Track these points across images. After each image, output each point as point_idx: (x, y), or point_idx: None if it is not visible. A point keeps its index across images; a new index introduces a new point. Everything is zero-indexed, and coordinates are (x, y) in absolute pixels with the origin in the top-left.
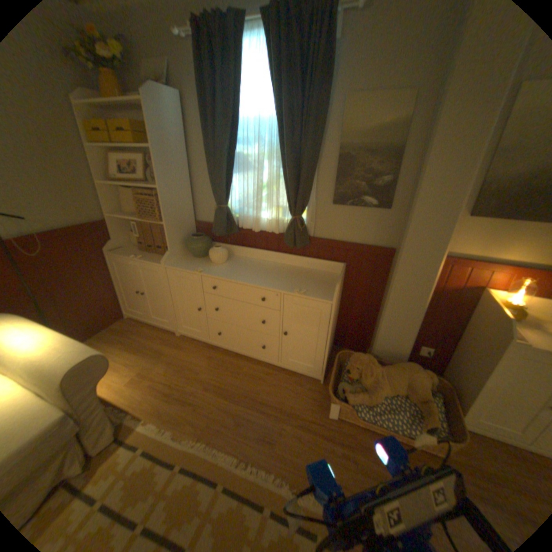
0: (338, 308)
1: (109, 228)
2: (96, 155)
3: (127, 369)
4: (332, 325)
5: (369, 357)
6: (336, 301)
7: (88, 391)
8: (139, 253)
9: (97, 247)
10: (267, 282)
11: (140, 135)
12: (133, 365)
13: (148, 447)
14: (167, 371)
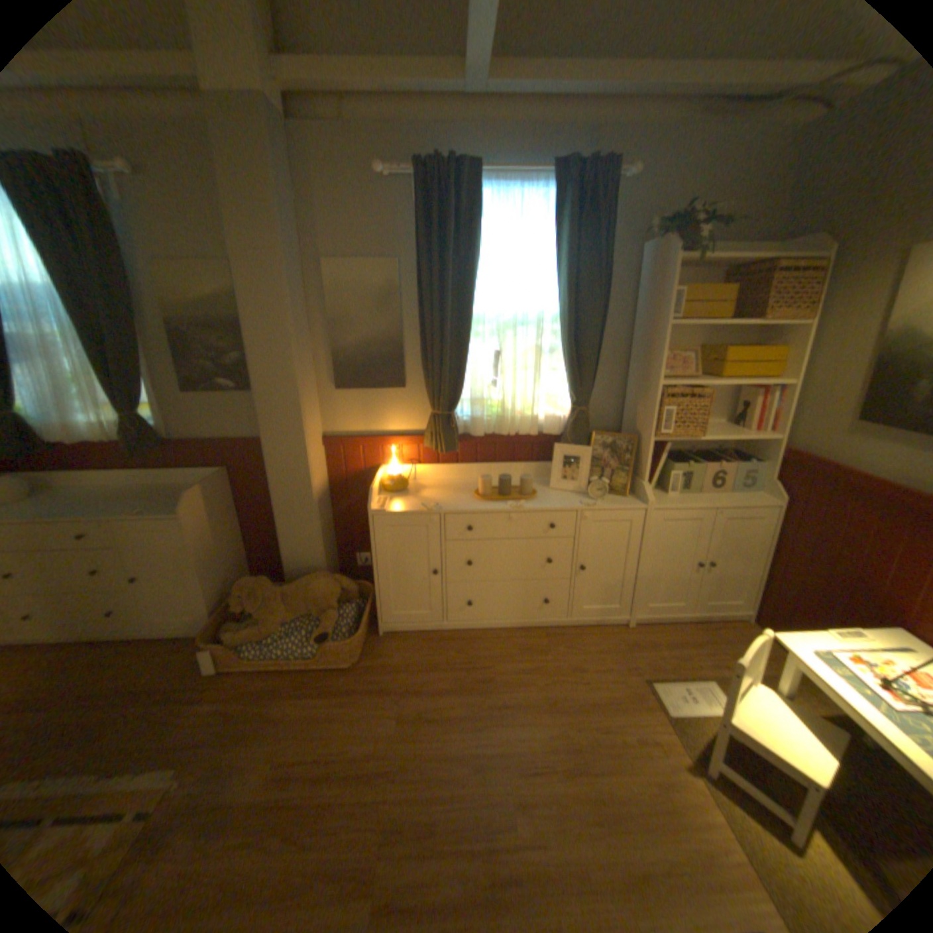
0: (239, 531)
1: None
2: None
3: None
4: (197, 551)
5: (258, 579)
6: (188, 515)
7: None
8: None
9: None
10: (86, 512)
11: None
12: None
13: None
14: None
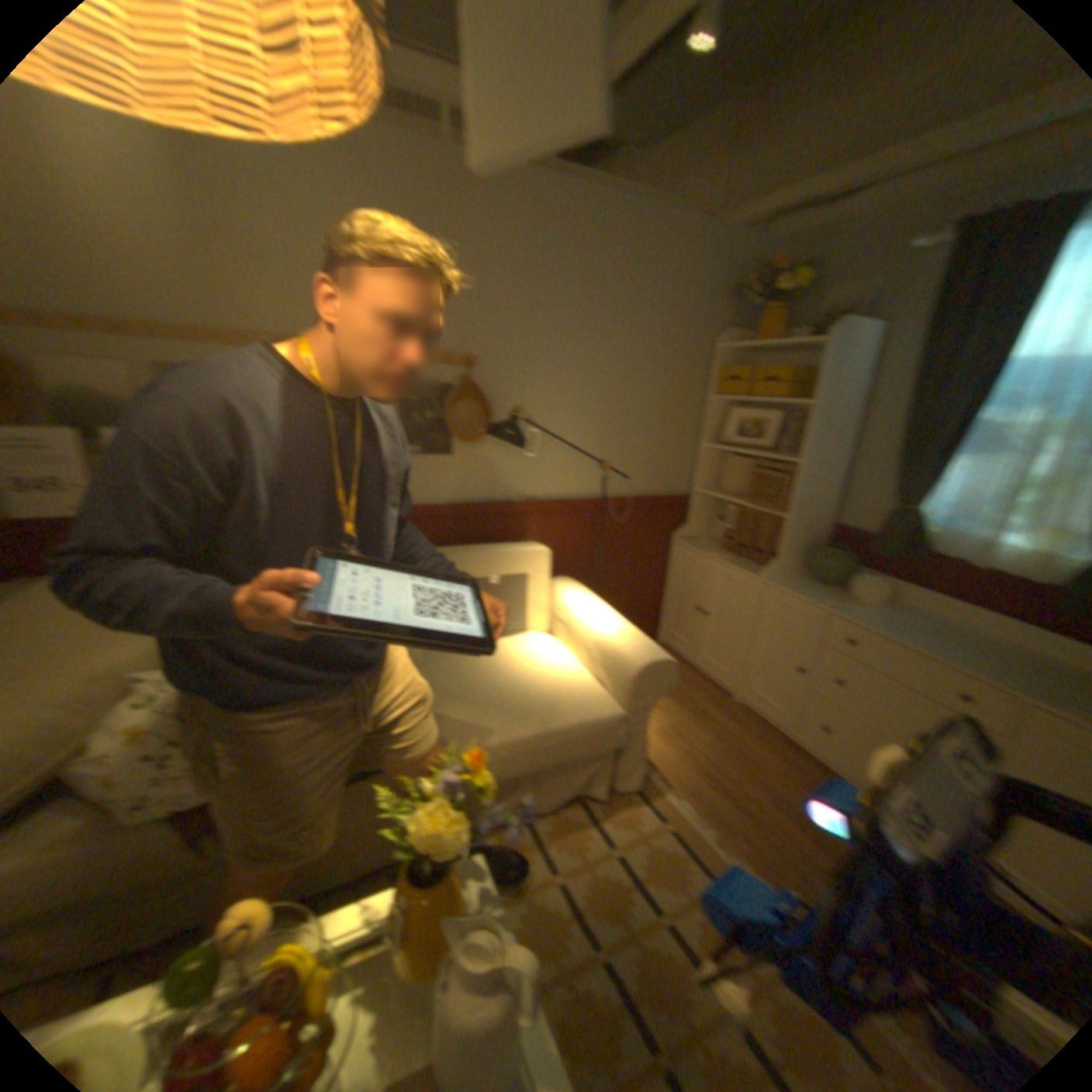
0: None
1: (692, 508)
2: (717, 411)
3: (660, 714)
4: None
5: None
6: None
7: (650, 705)
8: (723, 552)
9: (669, 531)
10: (988, 670)
11: (799, 386)
12: (667, 712)
13: (684, 832)
14: (717, 746)
